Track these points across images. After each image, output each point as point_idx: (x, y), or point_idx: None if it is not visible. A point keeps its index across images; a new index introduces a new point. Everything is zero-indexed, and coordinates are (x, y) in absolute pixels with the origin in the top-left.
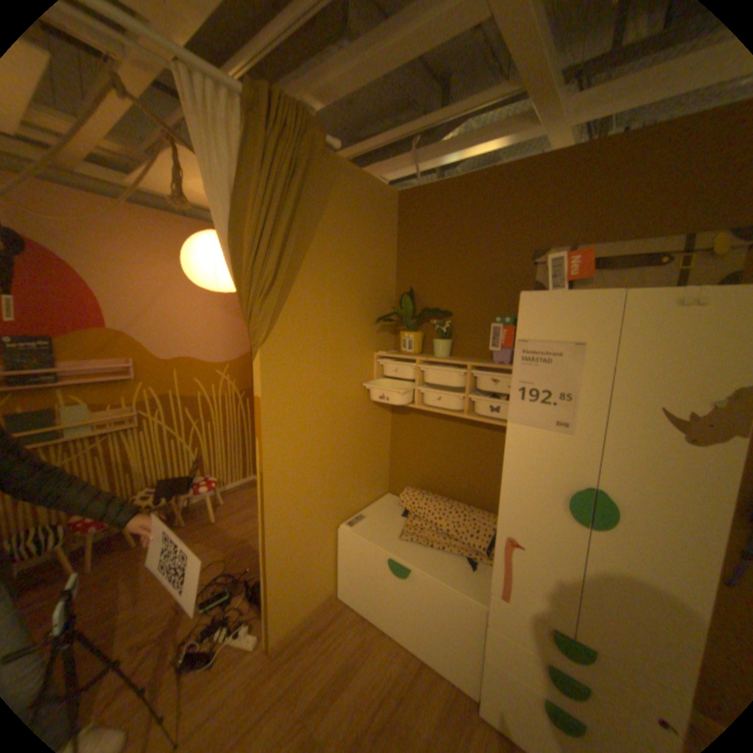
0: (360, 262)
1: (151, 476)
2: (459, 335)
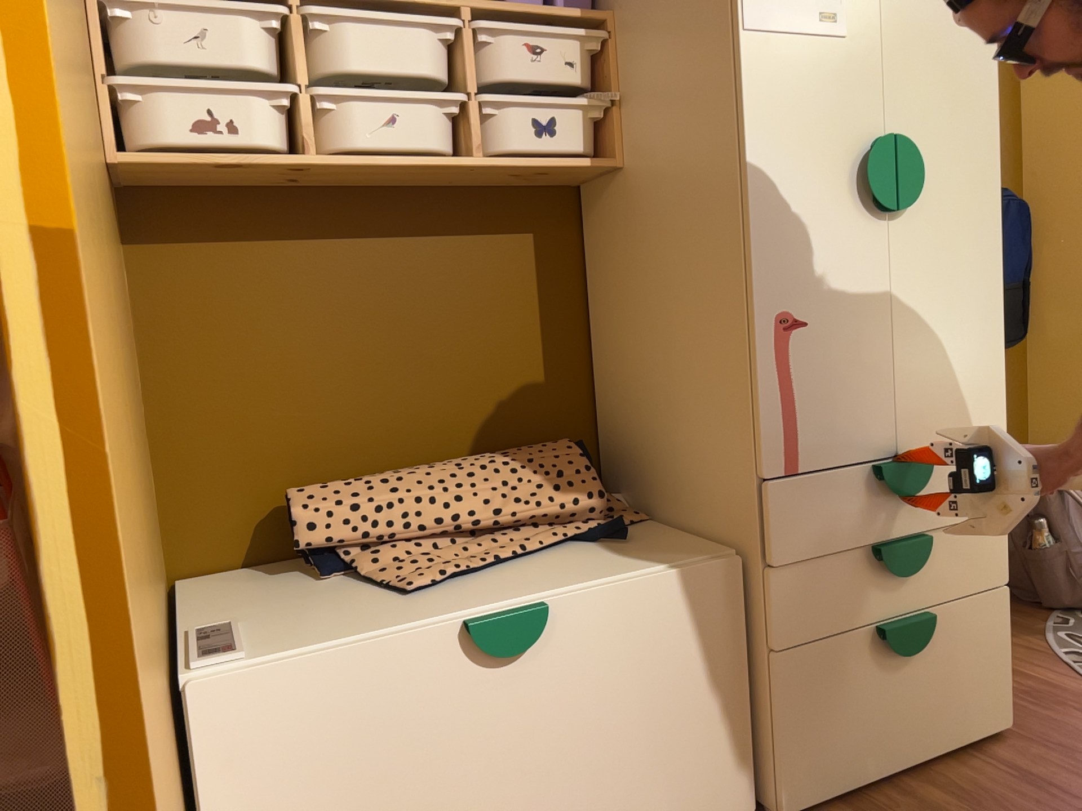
0: None
1: None
2: None
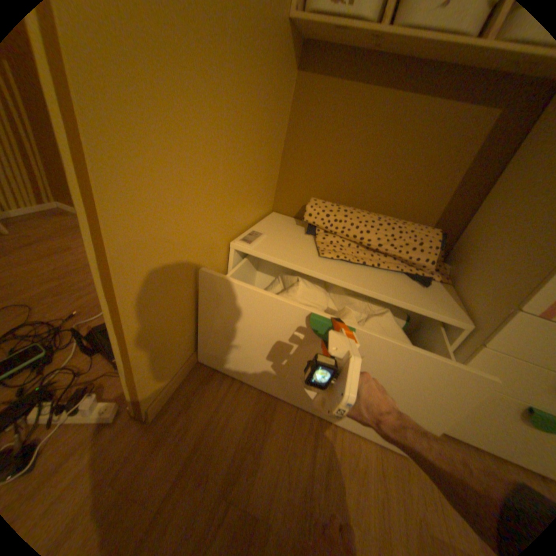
0: None
1: None
2: None
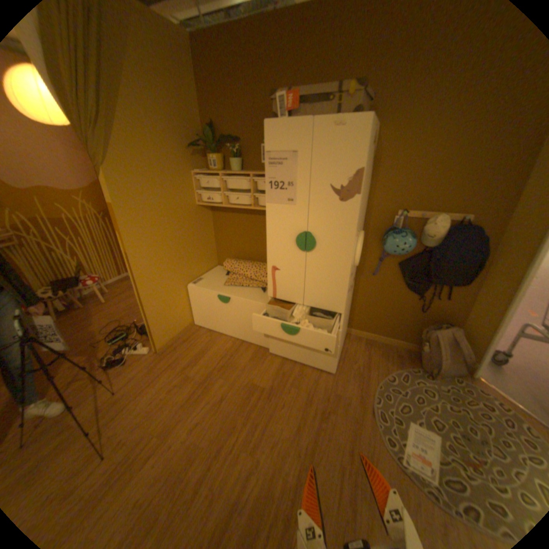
0: (165, 98)
1: (44, 280)
2: (246, 156)
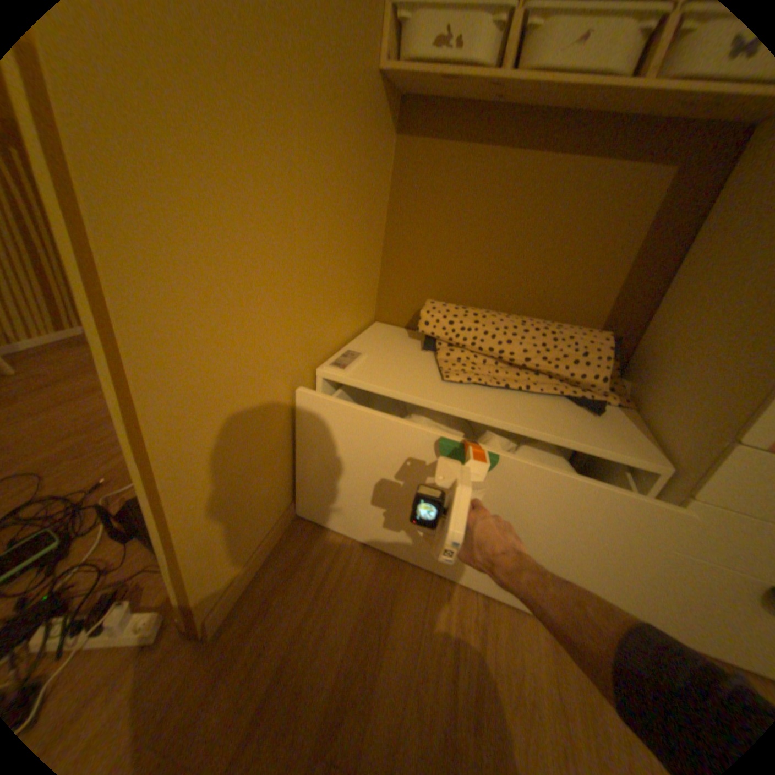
0: None
1: None
2: None
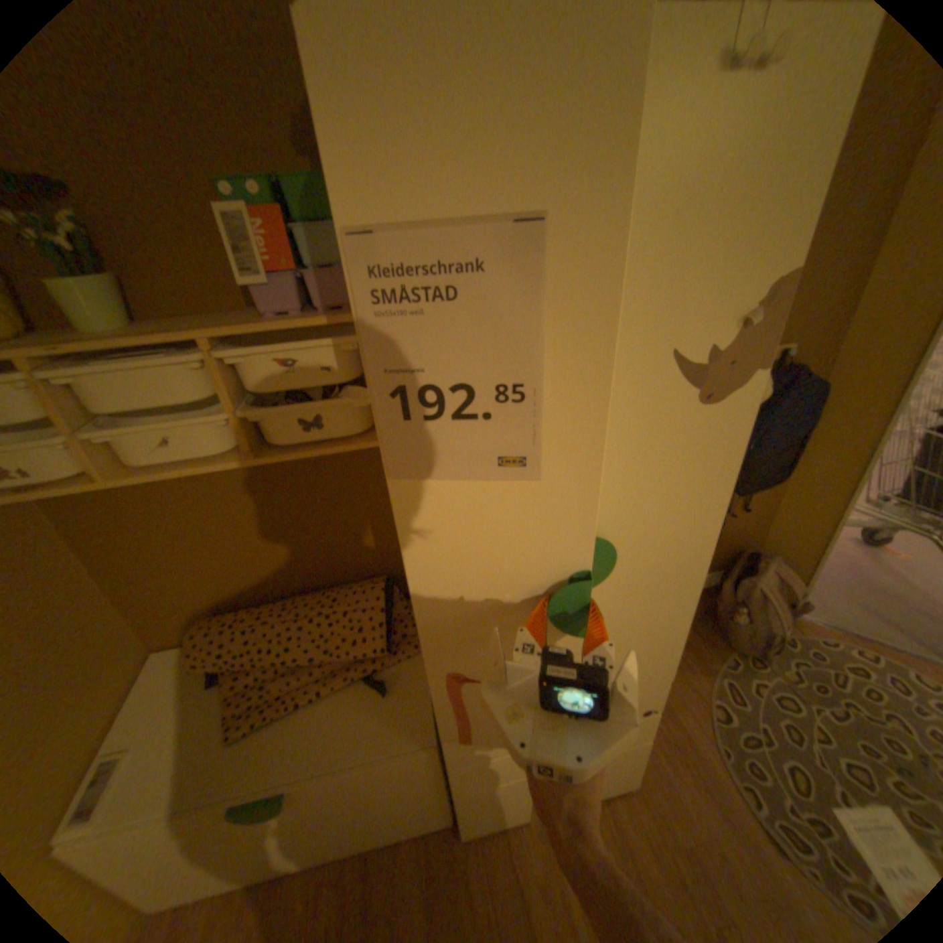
0: None
1: None
2: (129, 257)
